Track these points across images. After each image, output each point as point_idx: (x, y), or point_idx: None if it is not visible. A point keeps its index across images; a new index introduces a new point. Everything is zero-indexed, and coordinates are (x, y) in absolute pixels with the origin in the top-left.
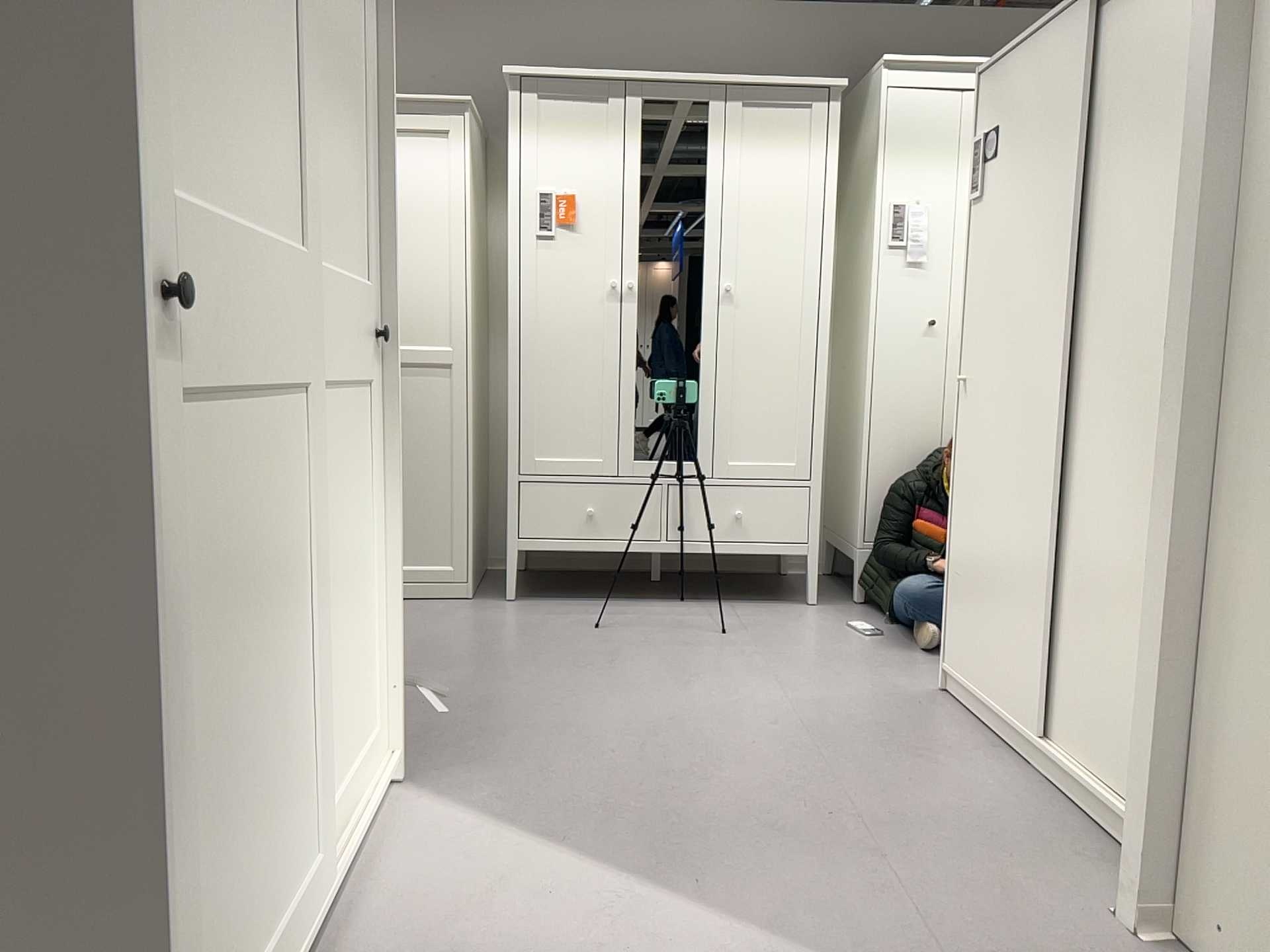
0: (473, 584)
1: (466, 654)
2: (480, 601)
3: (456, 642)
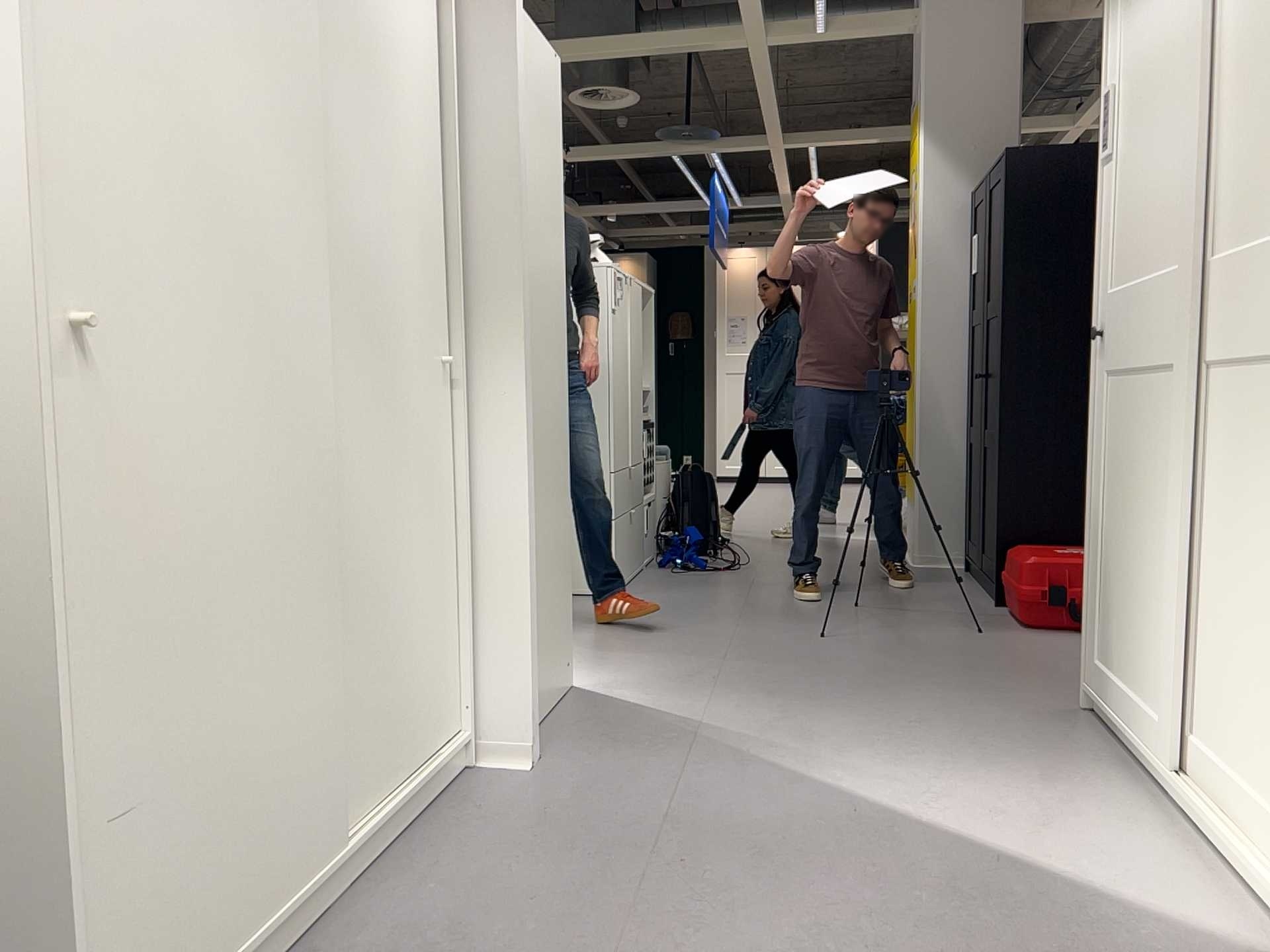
0: None
1: None
2: None
3: None
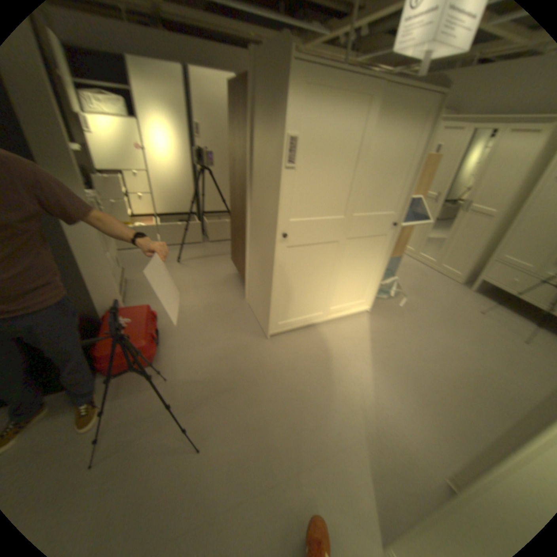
0: (467, 281)
1: (433, 297)
2: (465, 286)
3: (437, 293)
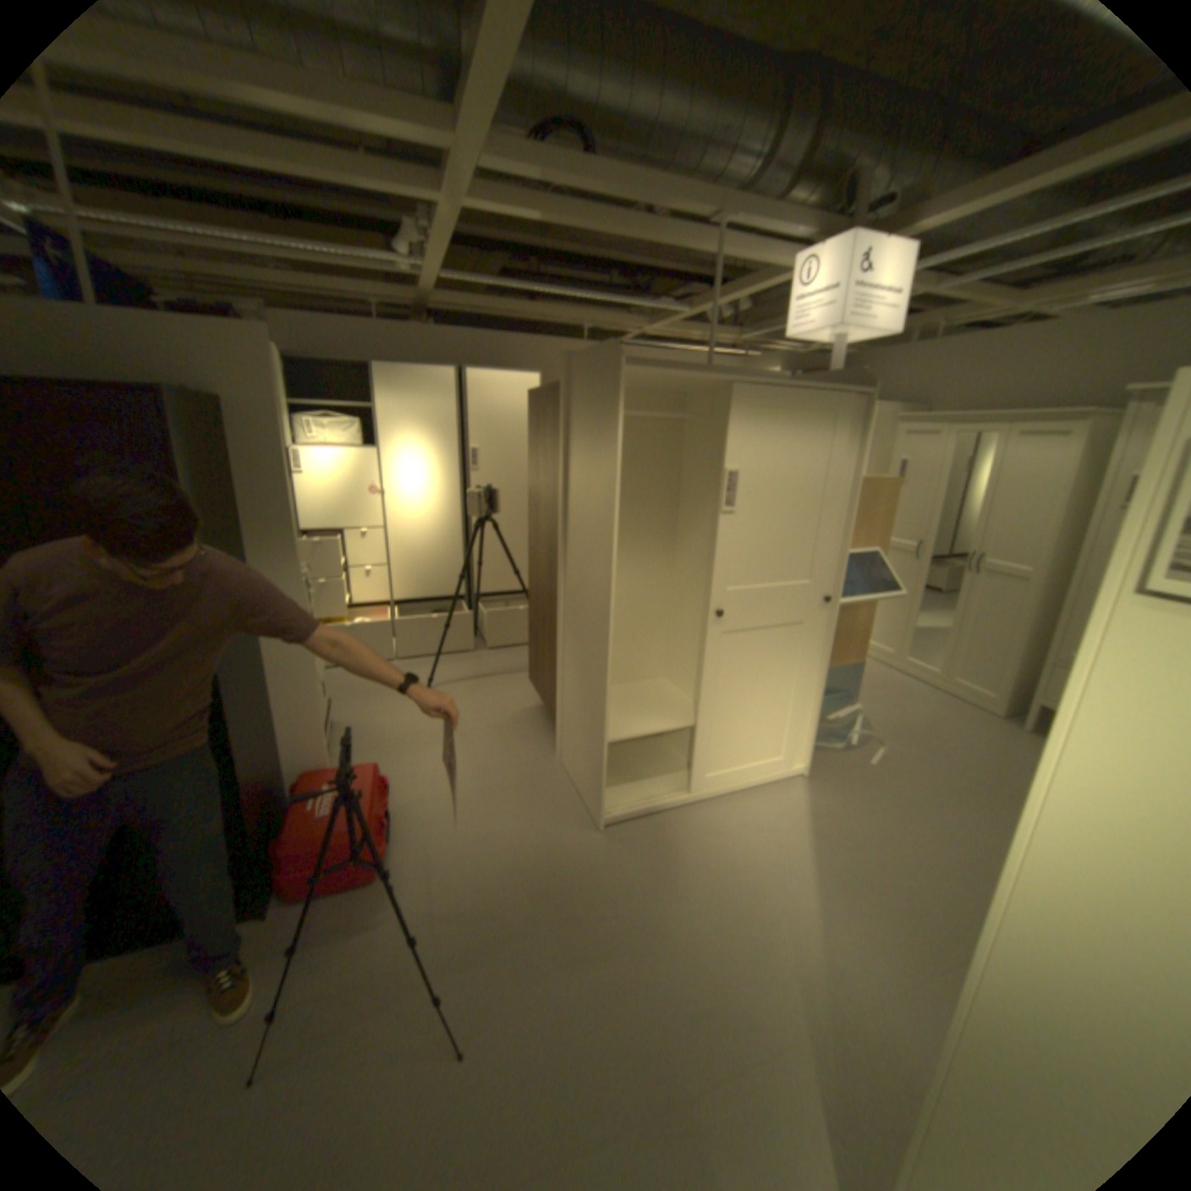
0: (1012, 711)
1: (942, 745)
2: (1009, 723)
3: (948, 737)
